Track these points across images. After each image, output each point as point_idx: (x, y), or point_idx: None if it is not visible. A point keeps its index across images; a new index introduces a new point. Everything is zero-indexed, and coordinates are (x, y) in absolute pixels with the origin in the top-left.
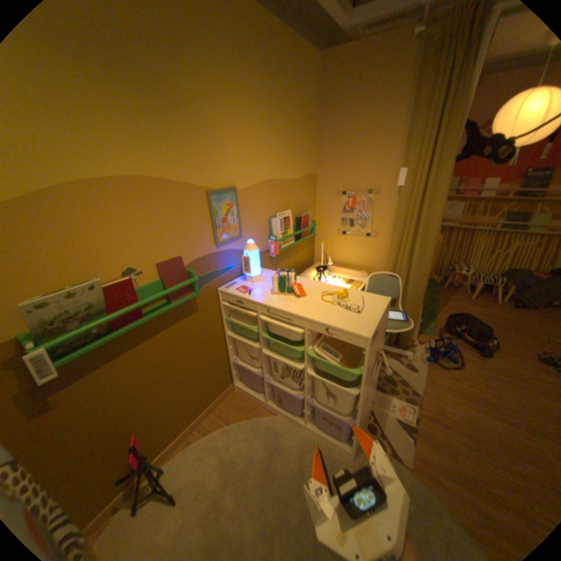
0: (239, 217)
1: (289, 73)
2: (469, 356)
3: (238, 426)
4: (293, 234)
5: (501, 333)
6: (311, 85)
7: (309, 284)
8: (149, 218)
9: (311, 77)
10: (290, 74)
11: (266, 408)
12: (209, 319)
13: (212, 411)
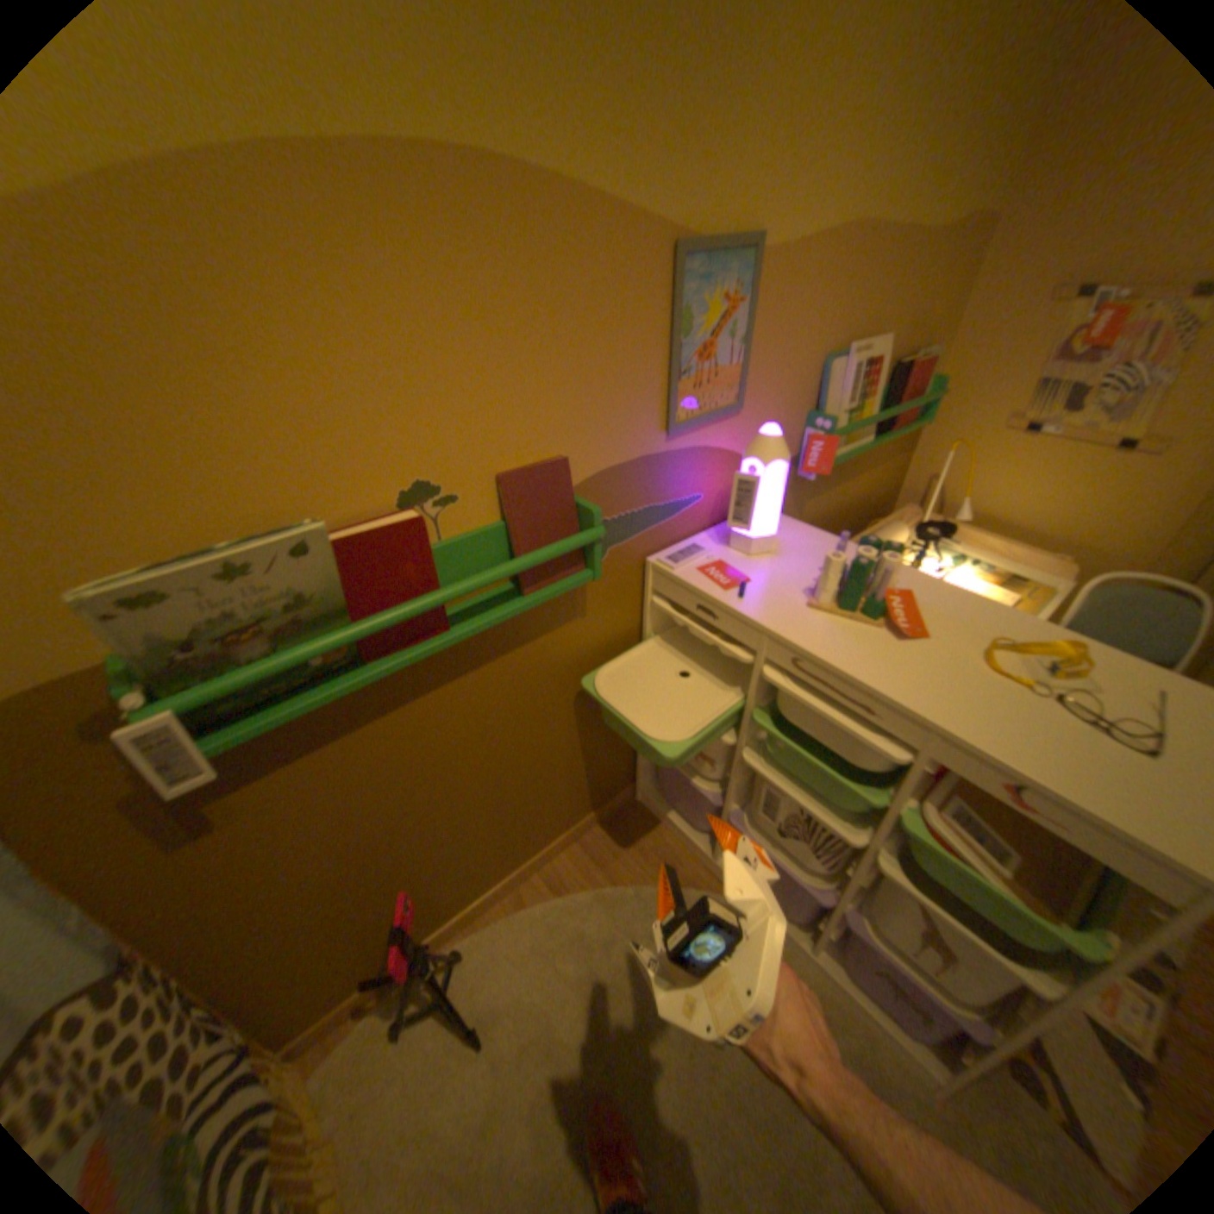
0: (748, 344)
1: None
2: None
3: (637, 896)
4: (879, 414)
5: None
6: None
7: (932, 591)
8: (491, 317)
9: None
10: None
11: (710, 869)
12: (609, 634)
13: (580, 837)
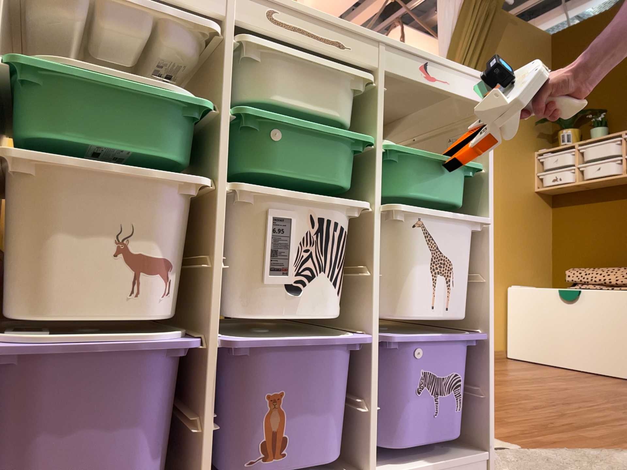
0: None
1: None
2: None
3: None
4: None
5: None
6: None
7: None
8: None
9: None
10: None
11: None
12: None
13: None
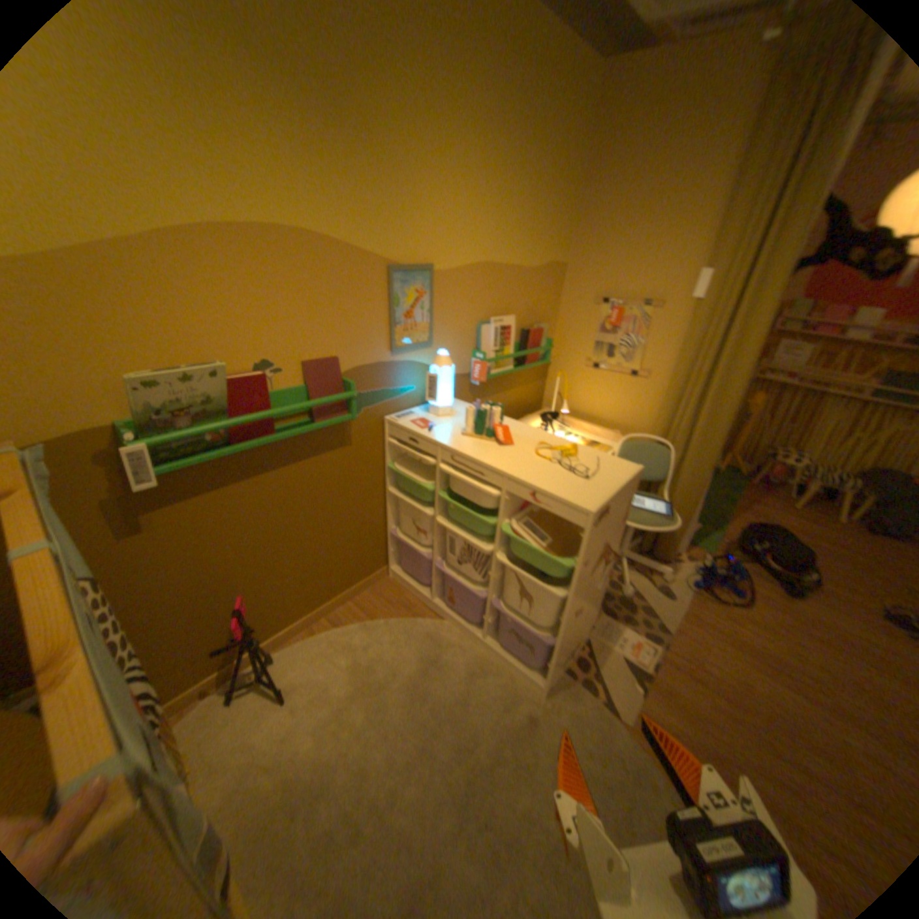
0: (430, 313)
1: (542, 92)
2: (766, 590)
3: (385, 623)
4: (512, 354)
5: (831, 566)
6: (578, 114)
7: (521, 429)
8: (299, 291)
9: (580, 101)
10: (545, 94)
11: (430, 607)
12: (365, 459)
13: (352, 597)
